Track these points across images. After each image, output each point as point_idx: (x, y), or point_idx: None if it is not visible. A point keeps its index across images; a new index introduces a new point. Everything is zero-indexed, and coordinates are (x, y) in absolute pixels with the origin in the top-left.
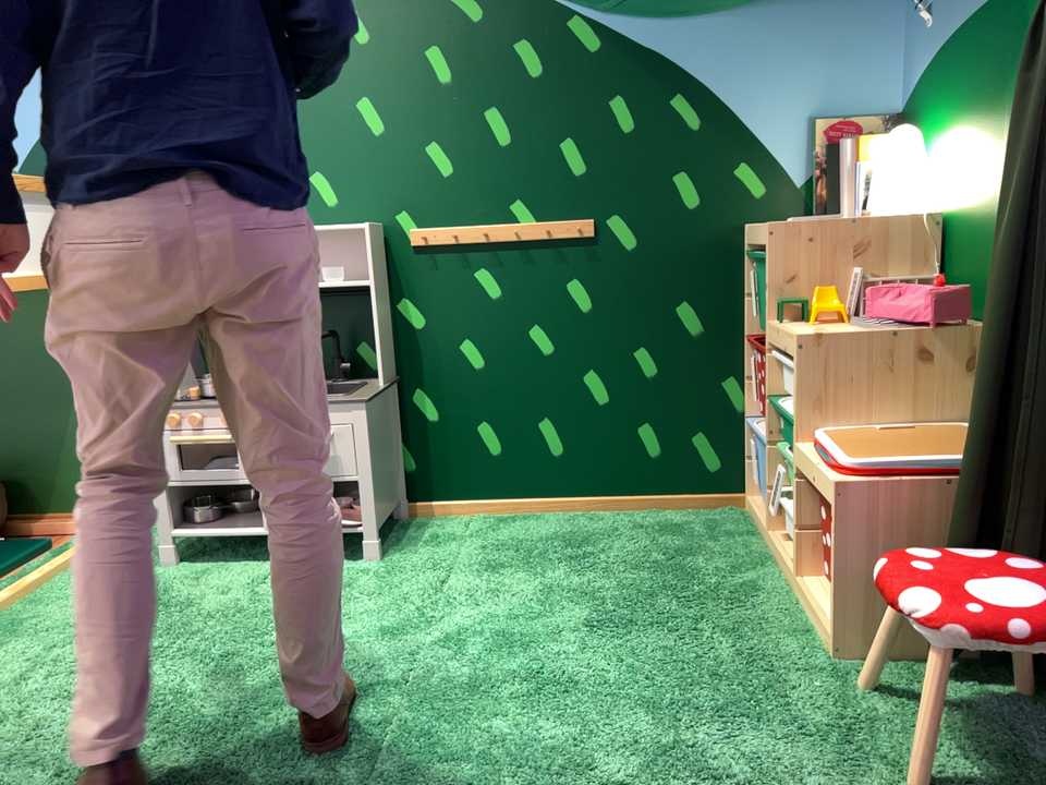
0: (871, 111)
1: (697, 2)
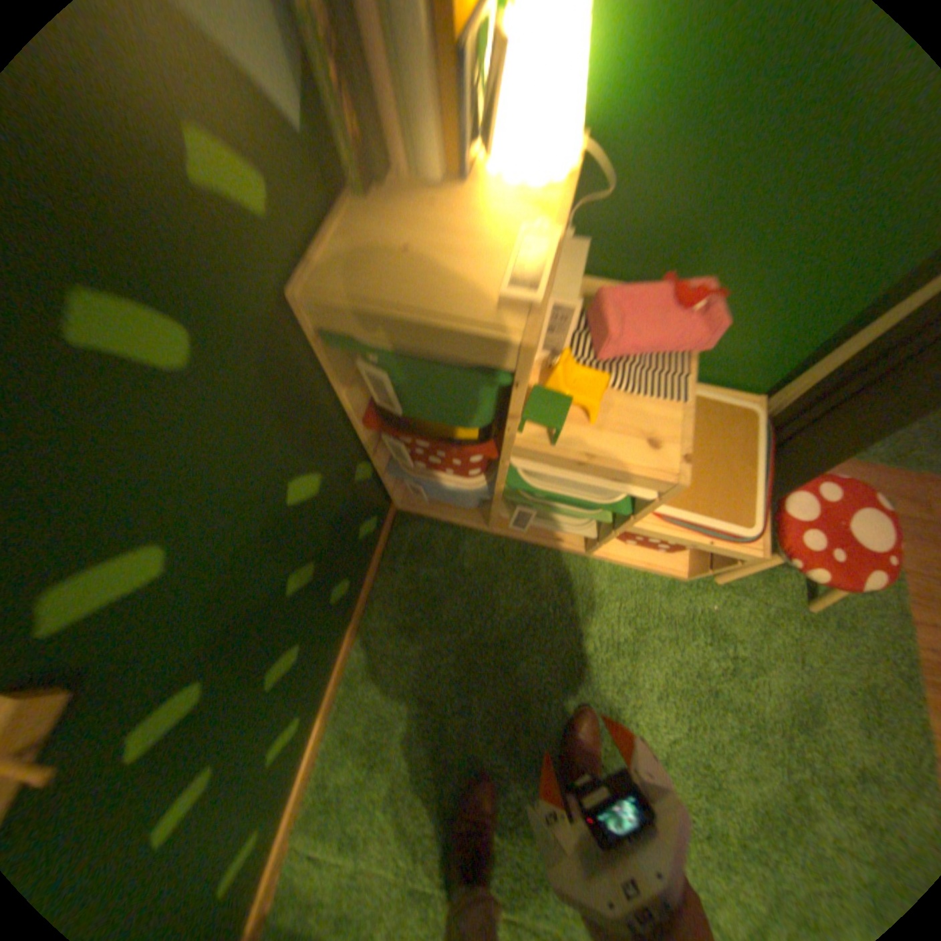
0: None
1: None
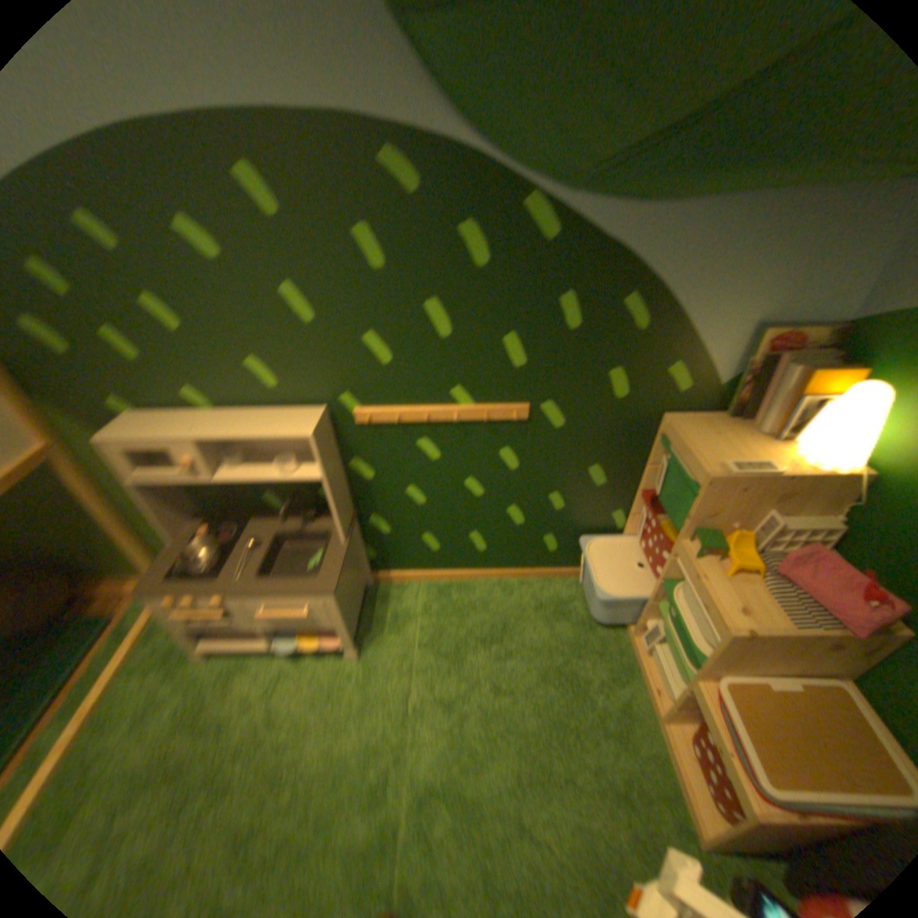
0: (825, 320)
1: (692, 186)
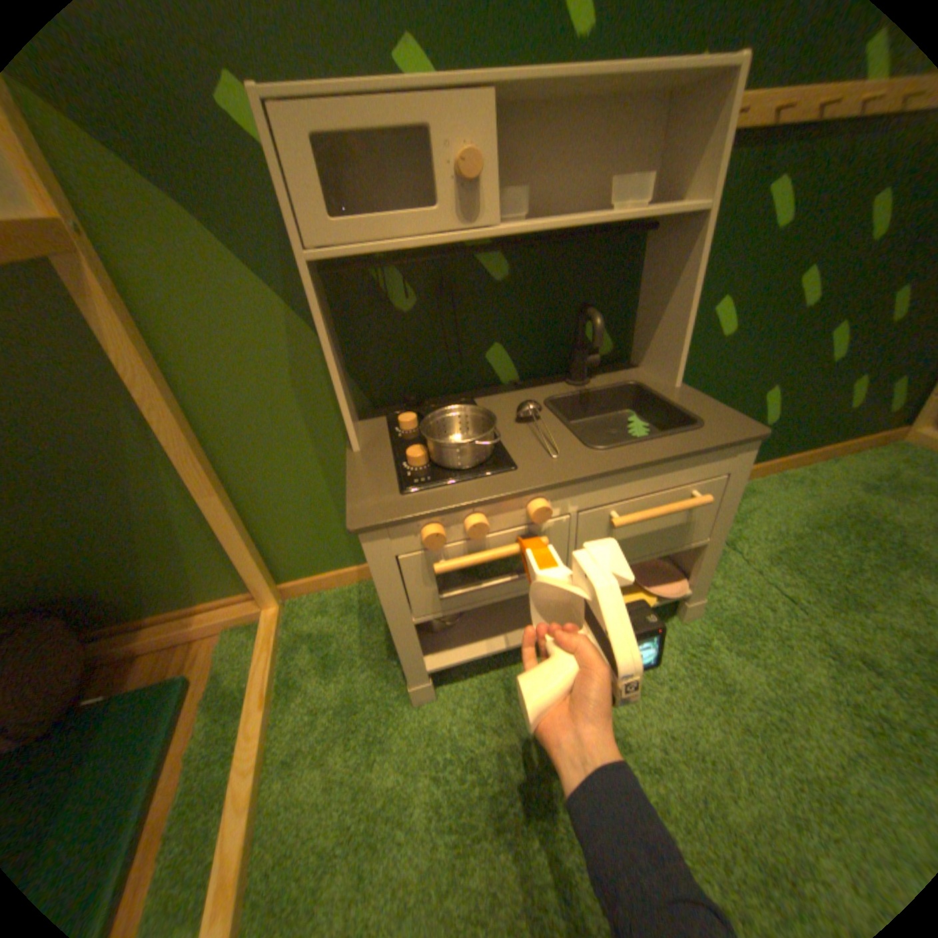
0: None
1: None
